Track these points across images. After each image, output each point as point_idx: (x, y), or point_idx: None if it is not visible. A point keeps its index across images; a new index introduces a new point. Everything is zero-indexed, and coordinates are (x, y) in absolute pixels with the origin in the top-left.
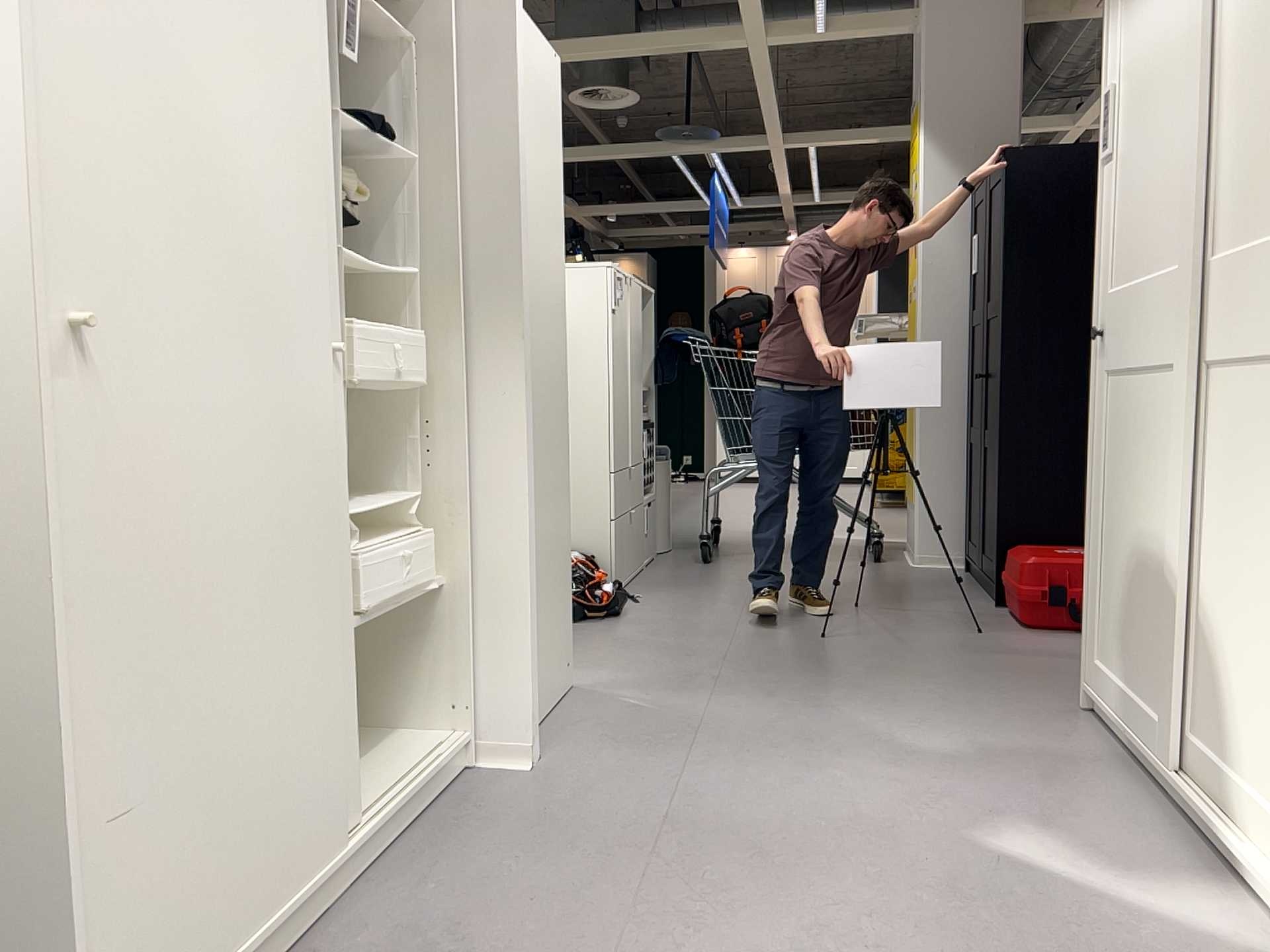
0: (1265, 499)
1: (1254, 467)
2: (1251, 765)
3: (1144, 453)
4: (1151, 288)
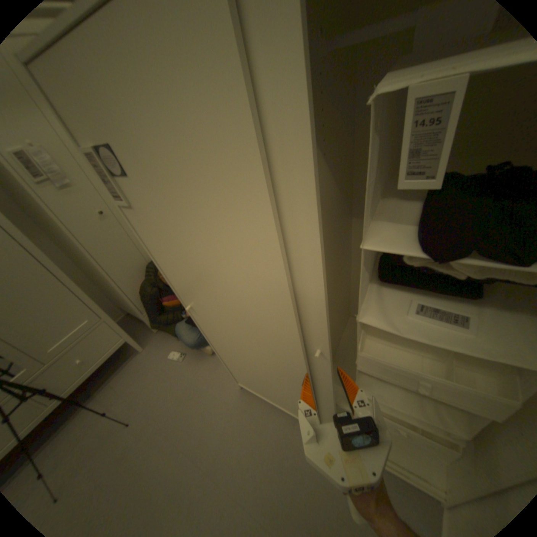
0: None
1: None
2: None
3: None
4: None
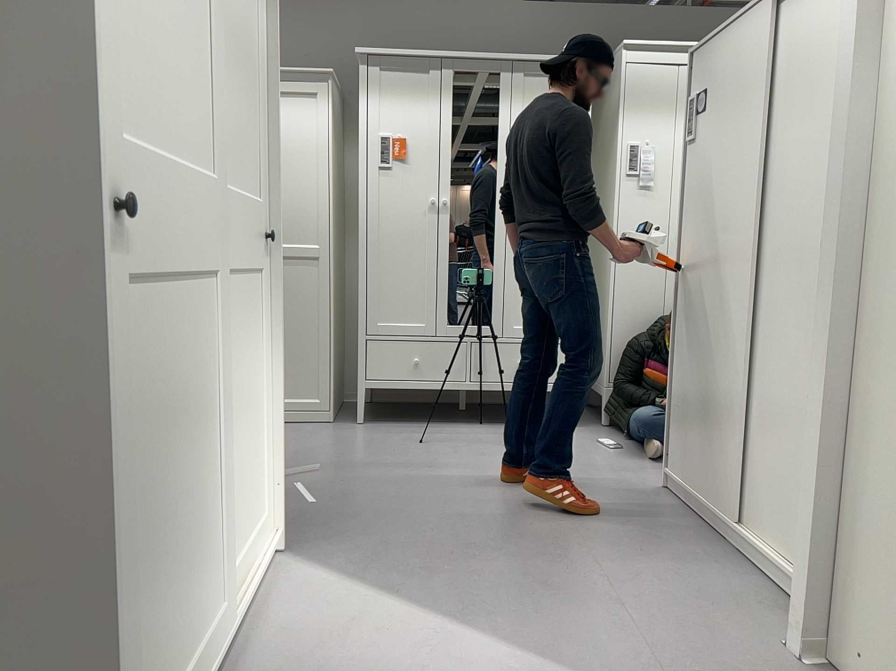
0: (244, 359)
1: (239, 343)
2: (248, 524)
3: (188, 375)
4: (191, 185)
